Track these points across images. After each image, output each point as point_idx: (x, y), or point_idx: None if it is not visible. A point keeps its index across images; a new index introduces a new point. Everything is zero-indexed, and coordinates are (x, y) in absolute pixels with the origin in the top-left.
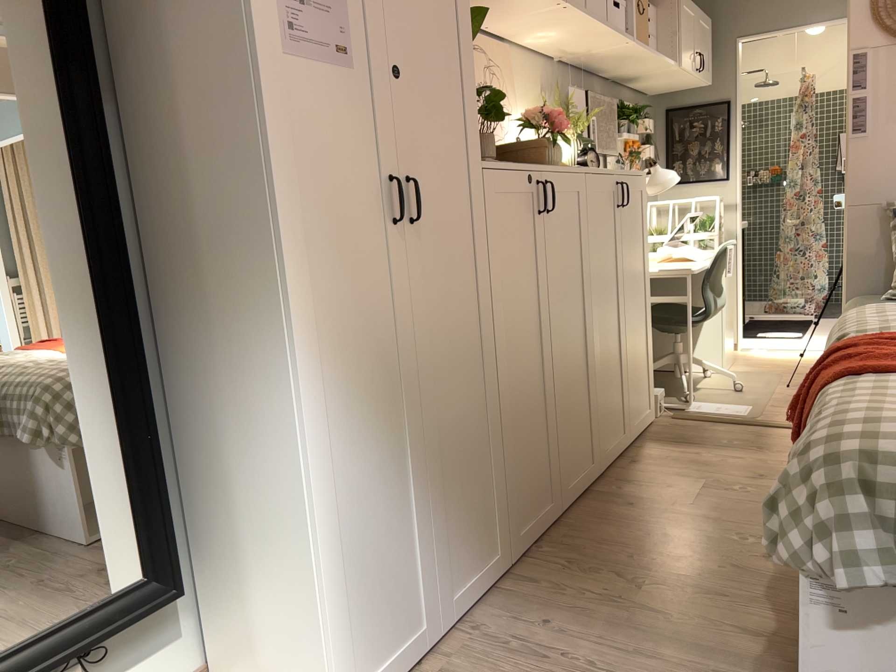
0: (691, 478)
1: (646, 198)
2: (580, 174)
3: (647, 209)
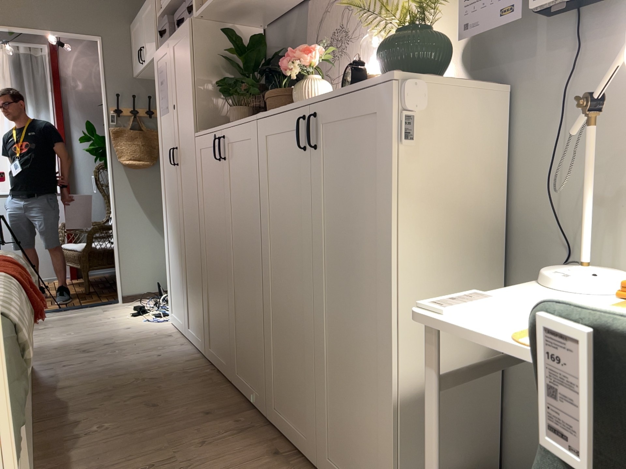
0: (198, 467)
1: (392, 126)
2: (250, 122)
3: (395, 148)
